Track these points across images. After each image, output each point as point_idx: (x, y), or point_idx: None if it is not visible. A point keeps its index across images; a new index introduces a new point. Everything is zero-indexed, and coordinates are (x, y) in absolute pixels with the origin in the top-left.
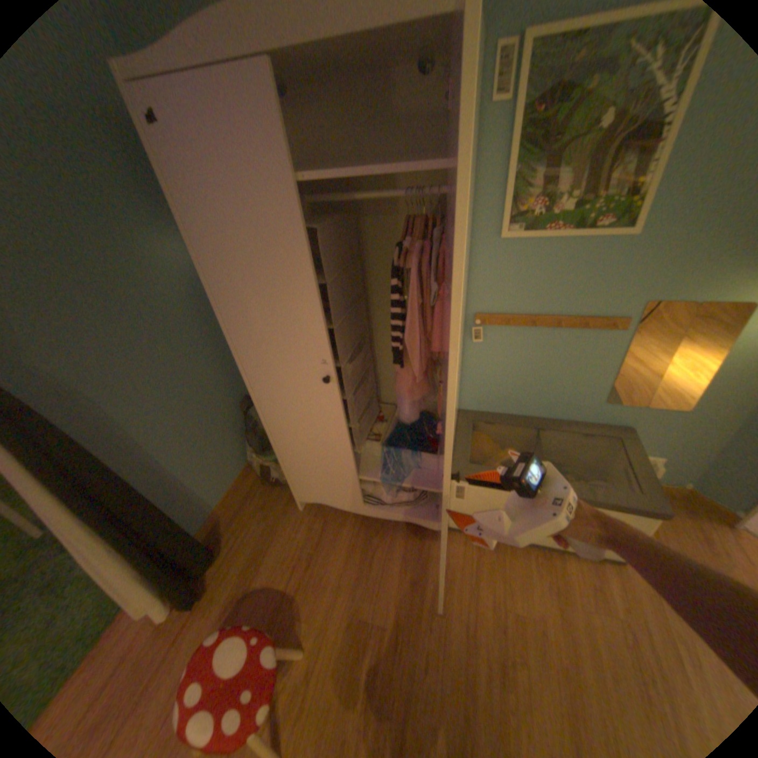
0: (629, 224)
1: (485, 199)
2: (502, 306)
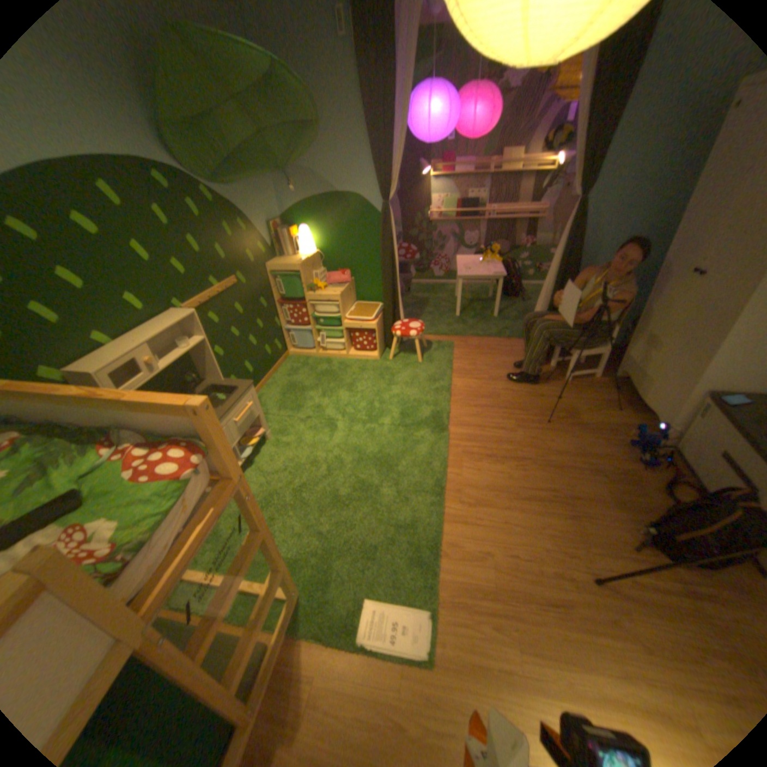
0: None
1: None
2: None
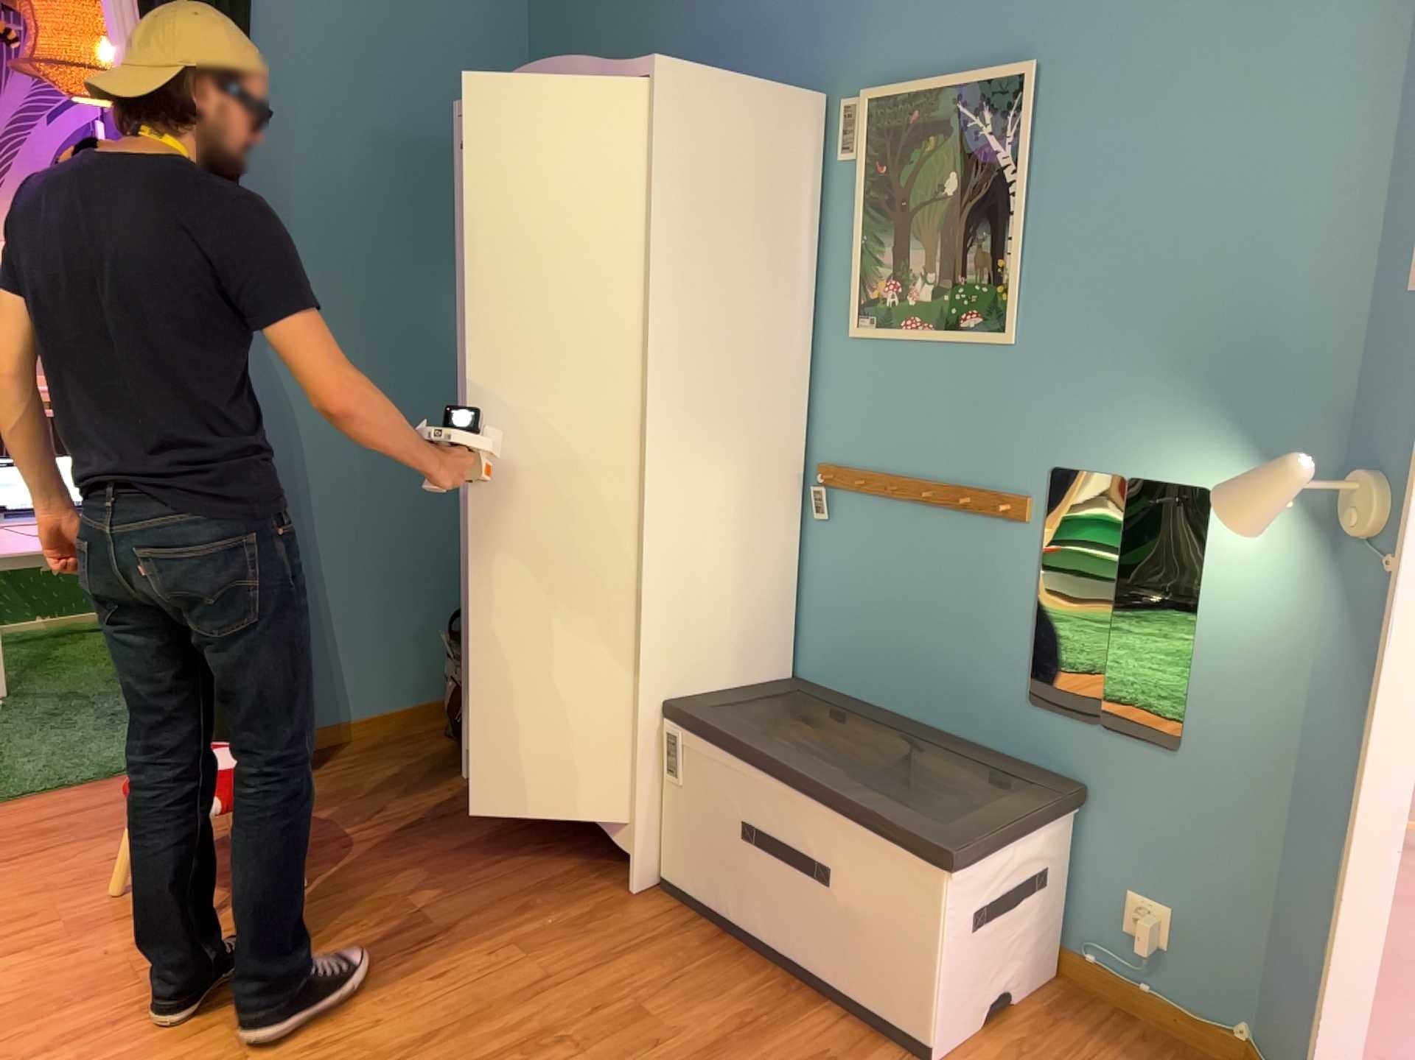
0: (996, 330)
1: (832, 281)
2: (856, 455)
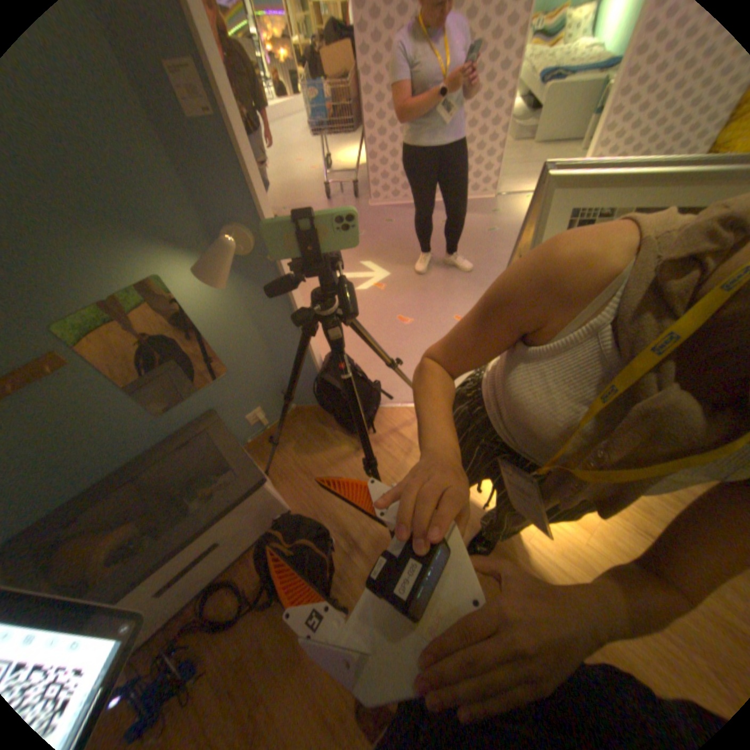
0: None
1: None
2: None
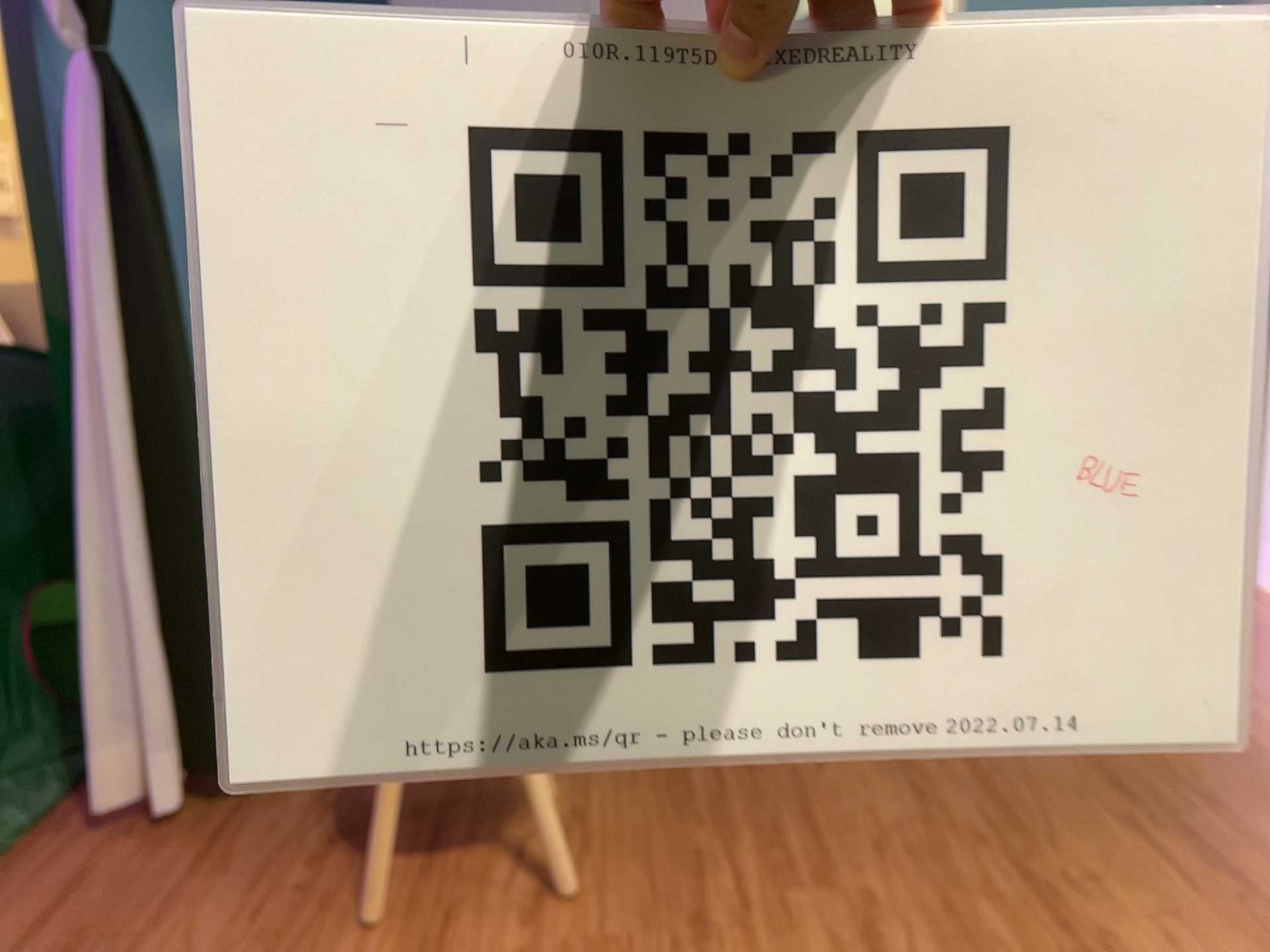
0: None
1: None
2: None
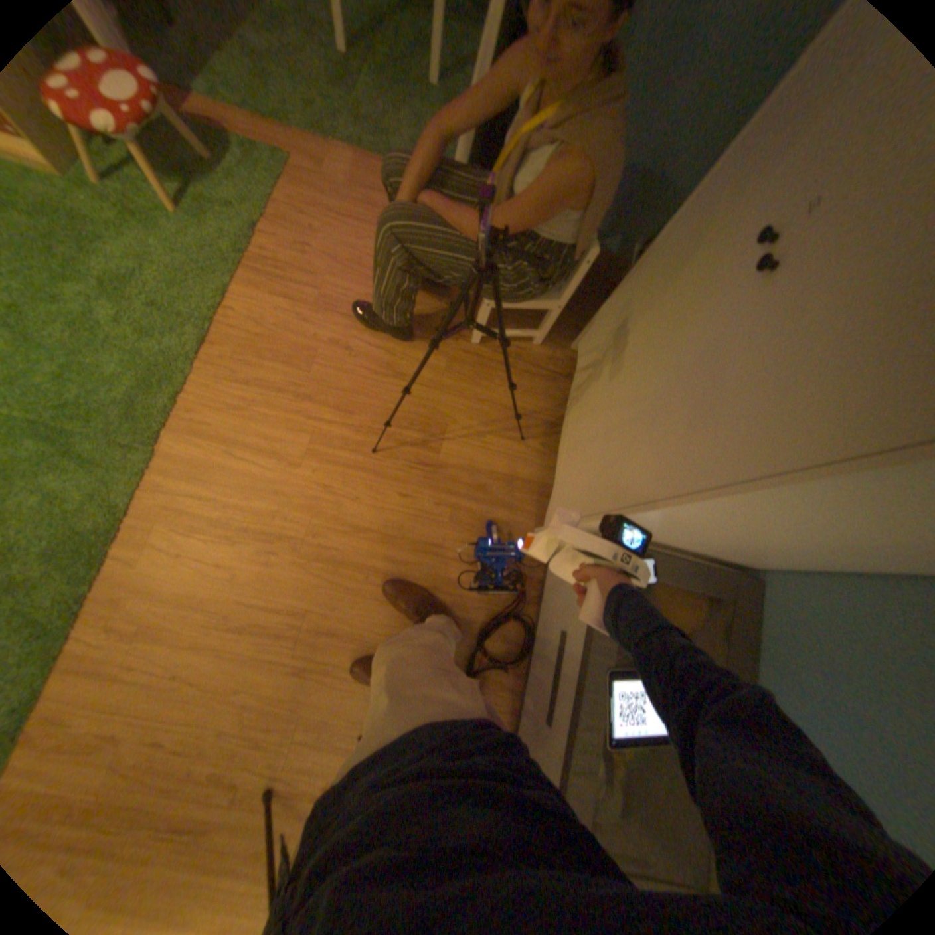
0: None
1: None
2: None
